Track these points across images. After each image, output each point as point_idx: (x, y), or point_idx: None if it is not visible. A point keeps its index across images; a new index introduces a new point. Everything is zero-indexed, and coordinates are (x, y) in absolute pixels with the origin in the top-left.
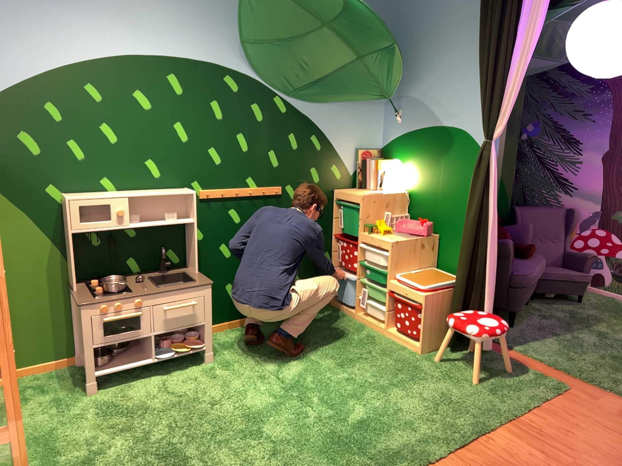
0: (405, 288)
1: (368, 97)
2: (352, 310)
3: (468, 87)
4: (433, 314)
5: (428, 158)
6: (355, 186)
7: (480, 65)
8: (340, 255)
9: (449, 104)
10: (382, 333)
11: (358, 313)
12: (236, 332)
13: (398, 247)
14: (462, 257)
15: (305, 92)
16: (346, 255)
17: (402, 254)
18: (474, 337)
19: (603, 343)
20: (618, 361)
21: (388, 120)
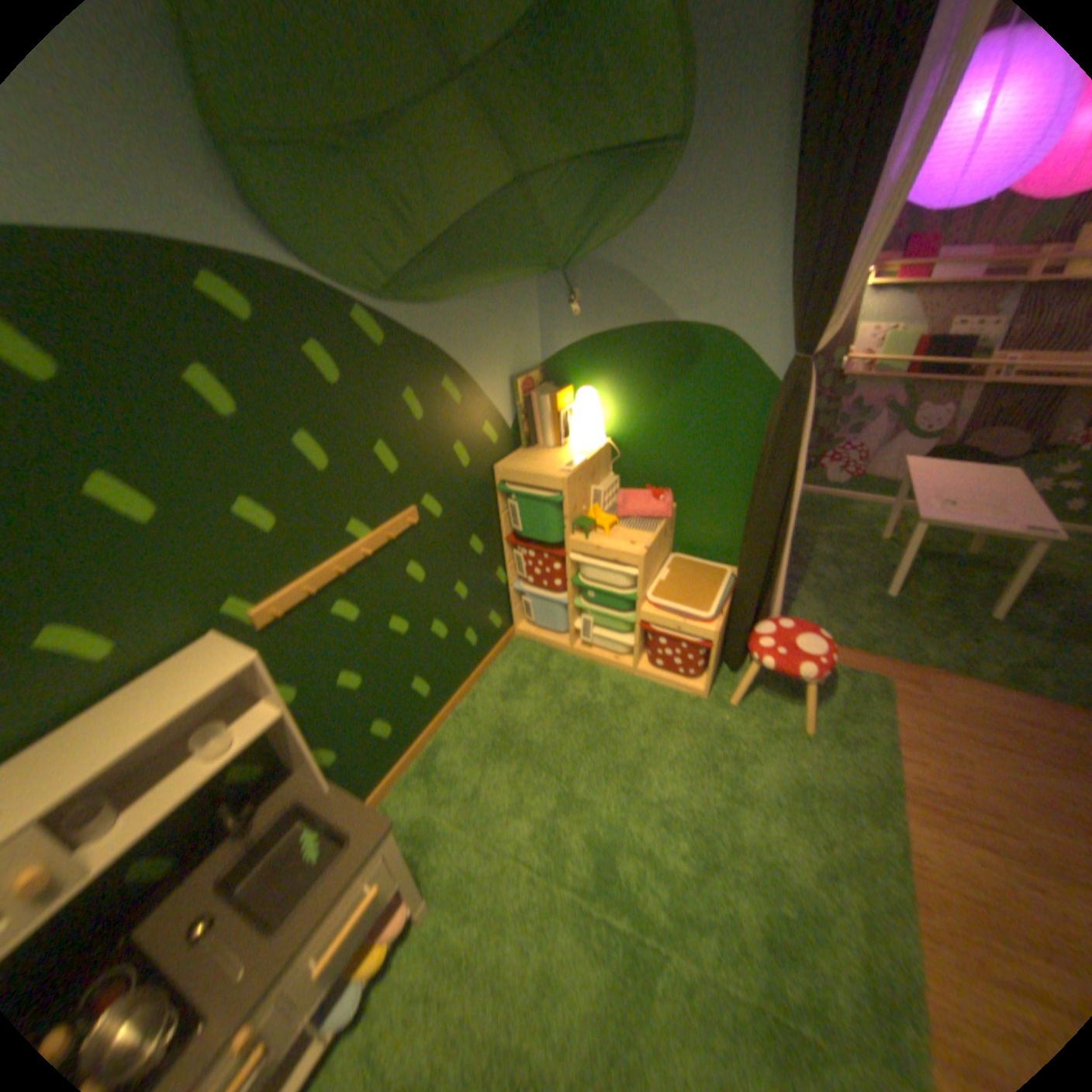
0: (673, 619)
1: (527, 273)
2: (558, 638)
3: (740, 242)
4: (718, 644)
5: (646, 381)
6: (518, 446)
7: (806, 195)
8: (523, 568)
9: (692, 279)
10: (627, 671)
11: (572, 643)
12: (414, 780)
13: (648, 557)
14: (753, 553)
15: (413, 283)
16: (537, 569)
17: (650, 563)
18: (811, 681)
19: (848, 577)
20: (887, 605)
21: (548, 310)
